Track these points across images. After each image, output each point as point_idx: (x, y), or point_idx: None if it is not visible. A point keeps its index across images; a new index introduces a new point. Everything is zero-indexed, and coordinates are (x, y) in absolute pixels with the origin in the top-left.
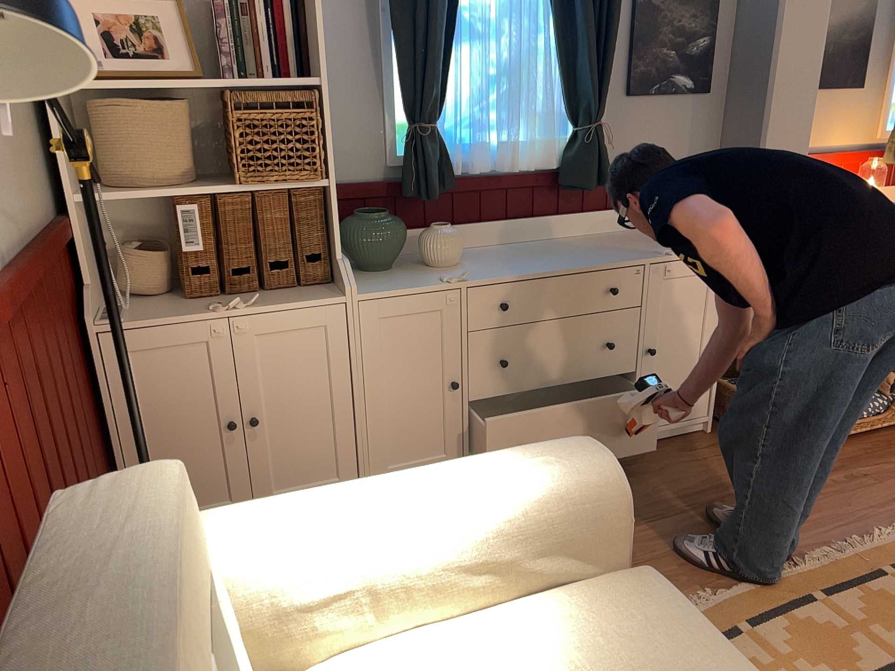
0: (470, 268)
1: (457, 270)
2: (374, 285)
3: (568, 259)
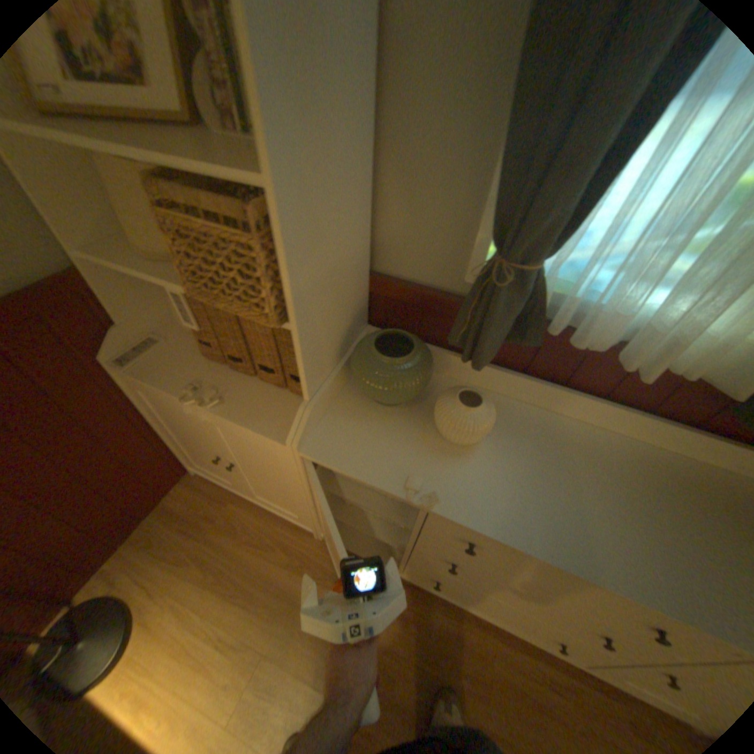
0: (479, 464)
1: (460, 457)
2: (346, 434)
3: (632, 538)
